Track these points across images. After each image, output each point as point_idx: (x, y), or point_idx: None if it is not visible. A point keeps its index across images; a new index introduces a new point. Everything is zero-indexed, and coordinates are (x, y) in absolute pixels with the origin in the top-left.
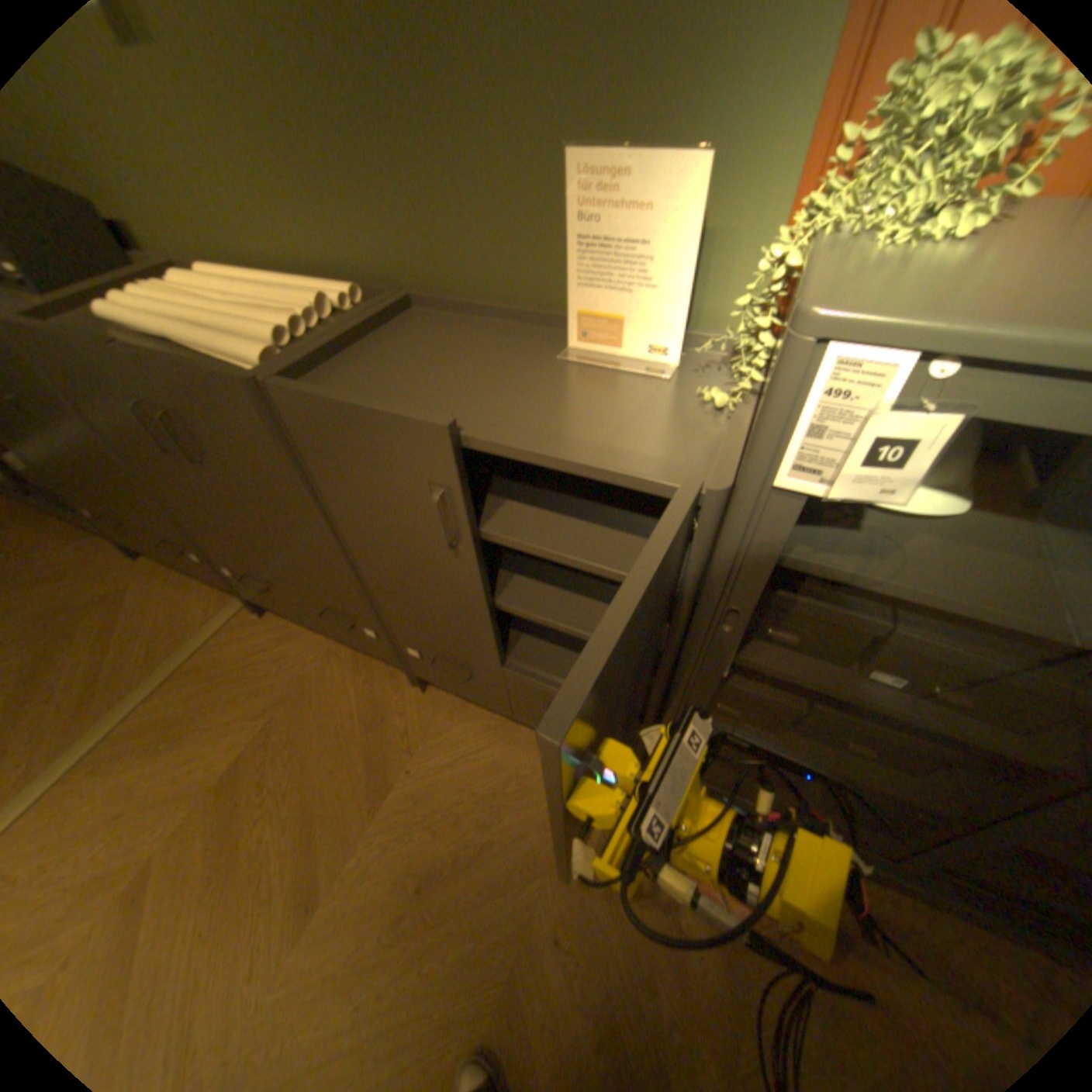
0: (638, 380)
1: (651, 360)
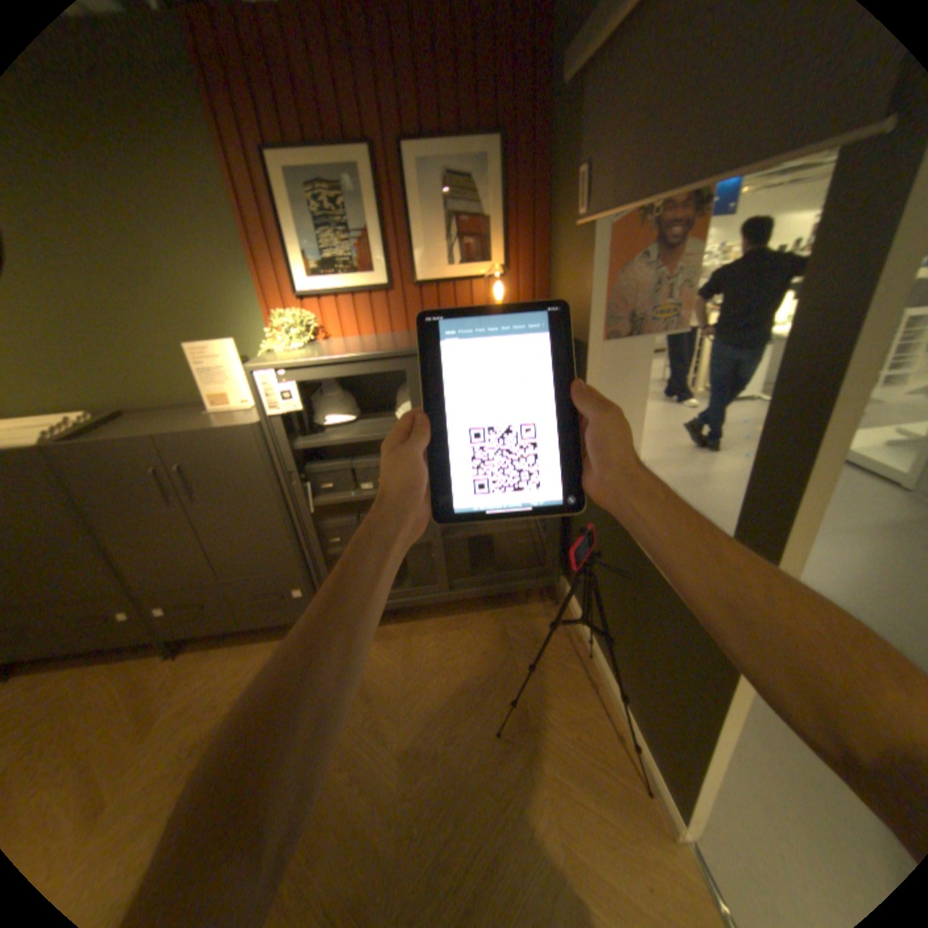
0: (240, 414)
1: (243, 406)
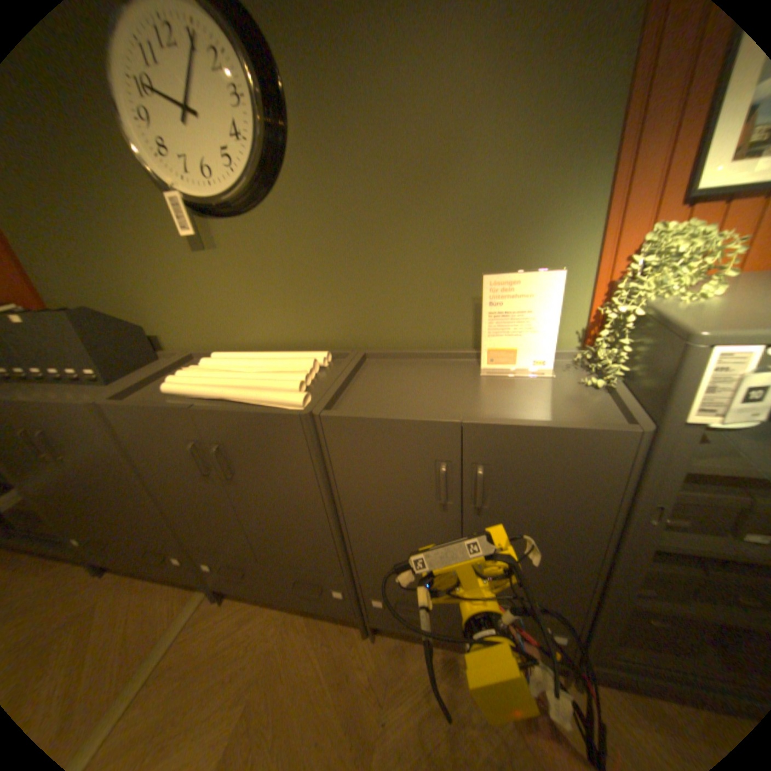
0: (532, 381)
1: (535, 369)
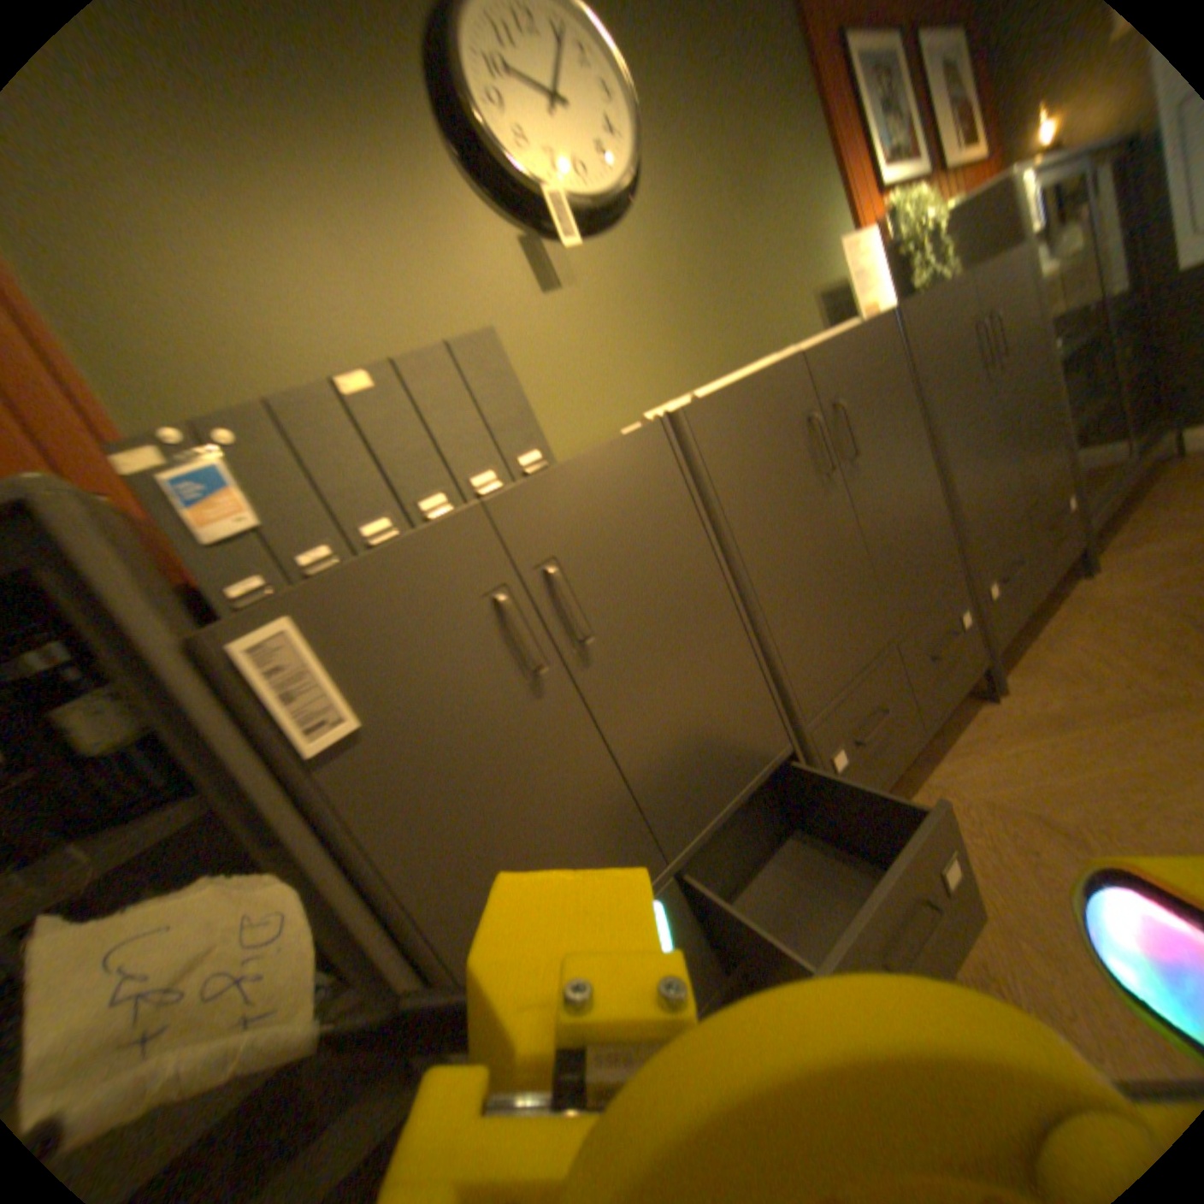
0: None
1: None
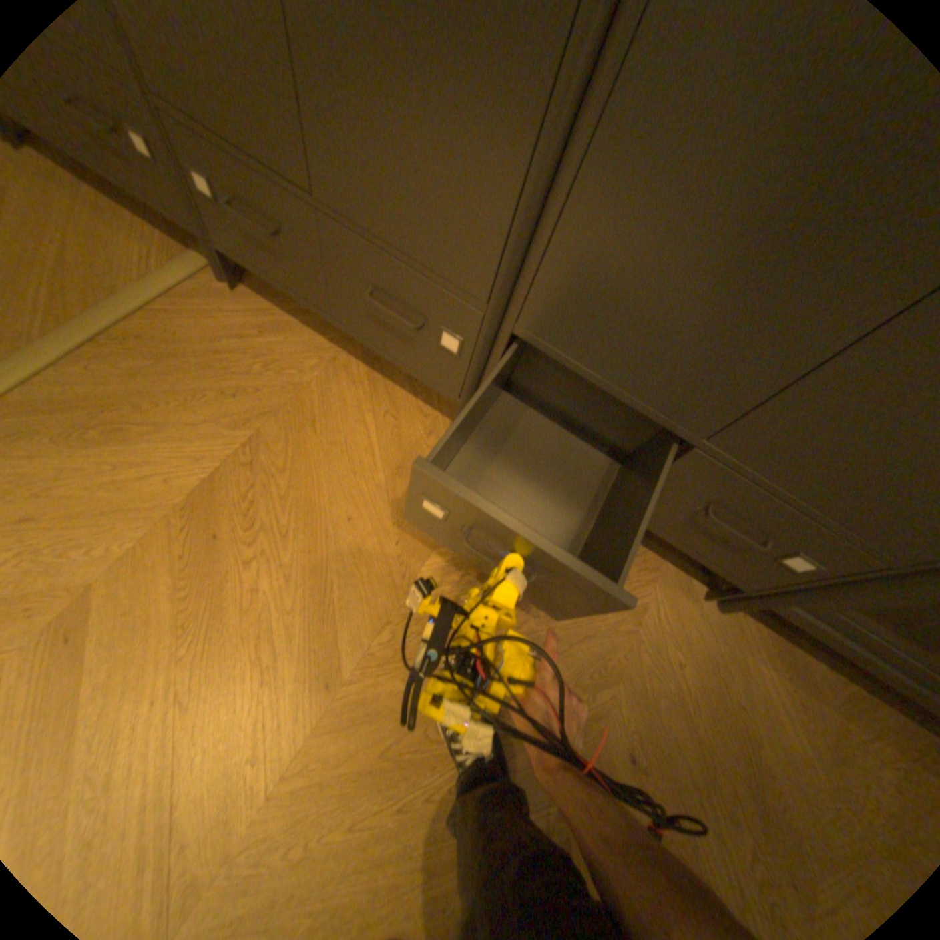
0: None
1: None
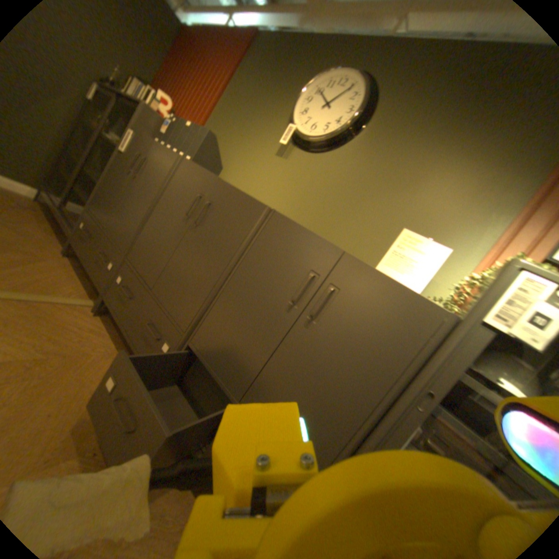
0: None
1: None
